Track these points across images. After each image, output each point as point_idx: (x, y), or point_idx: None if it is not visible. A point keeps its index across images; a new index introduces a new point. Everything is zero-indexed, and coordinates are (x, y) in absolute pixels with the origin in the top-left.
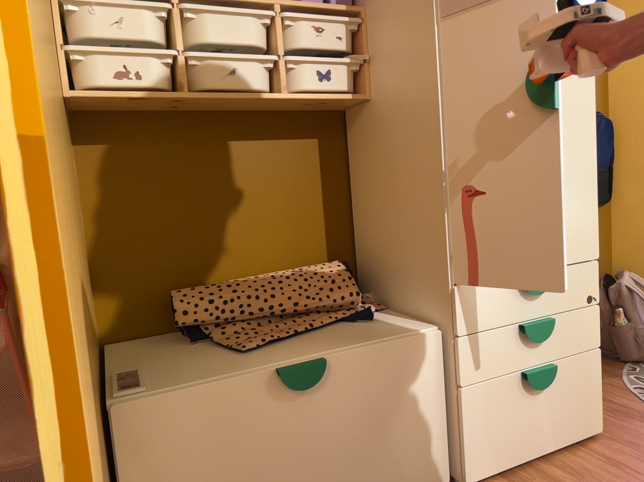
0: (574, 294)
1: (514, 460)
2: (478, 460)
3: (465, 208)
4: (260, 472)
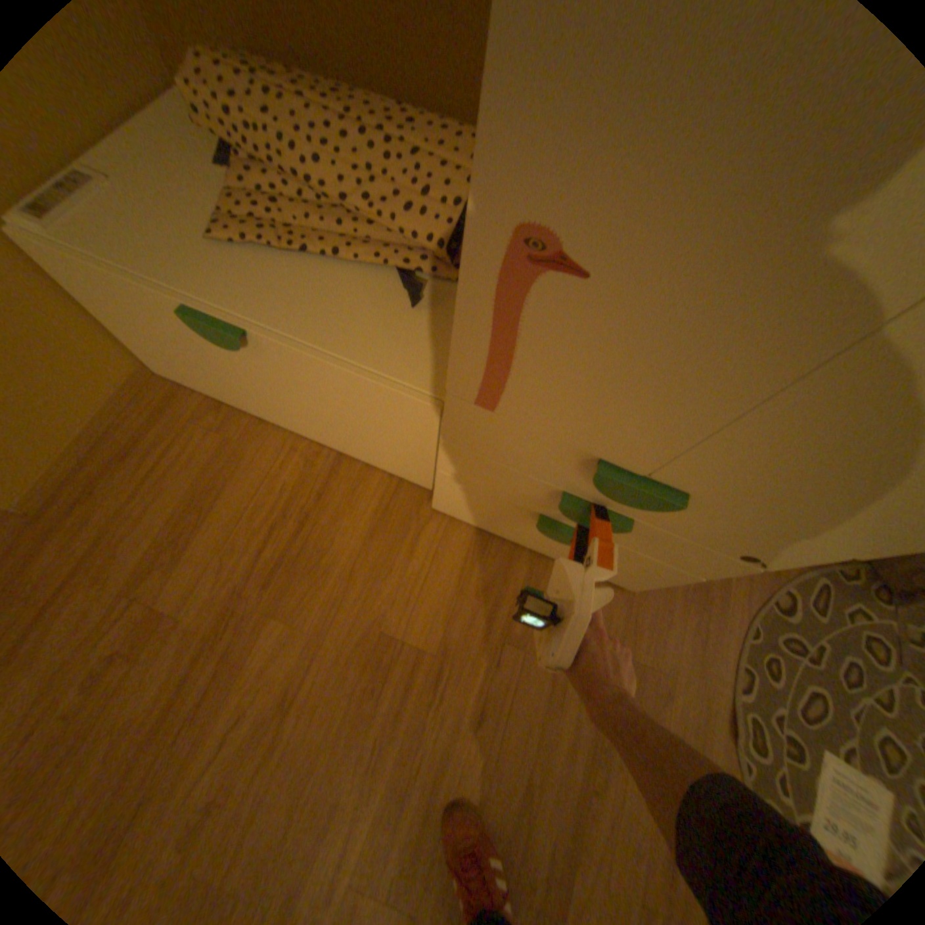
0: (717, 539)
1: (495, 532)
2: (448, 508)
3: (511, 285)
4: (214, 370)
